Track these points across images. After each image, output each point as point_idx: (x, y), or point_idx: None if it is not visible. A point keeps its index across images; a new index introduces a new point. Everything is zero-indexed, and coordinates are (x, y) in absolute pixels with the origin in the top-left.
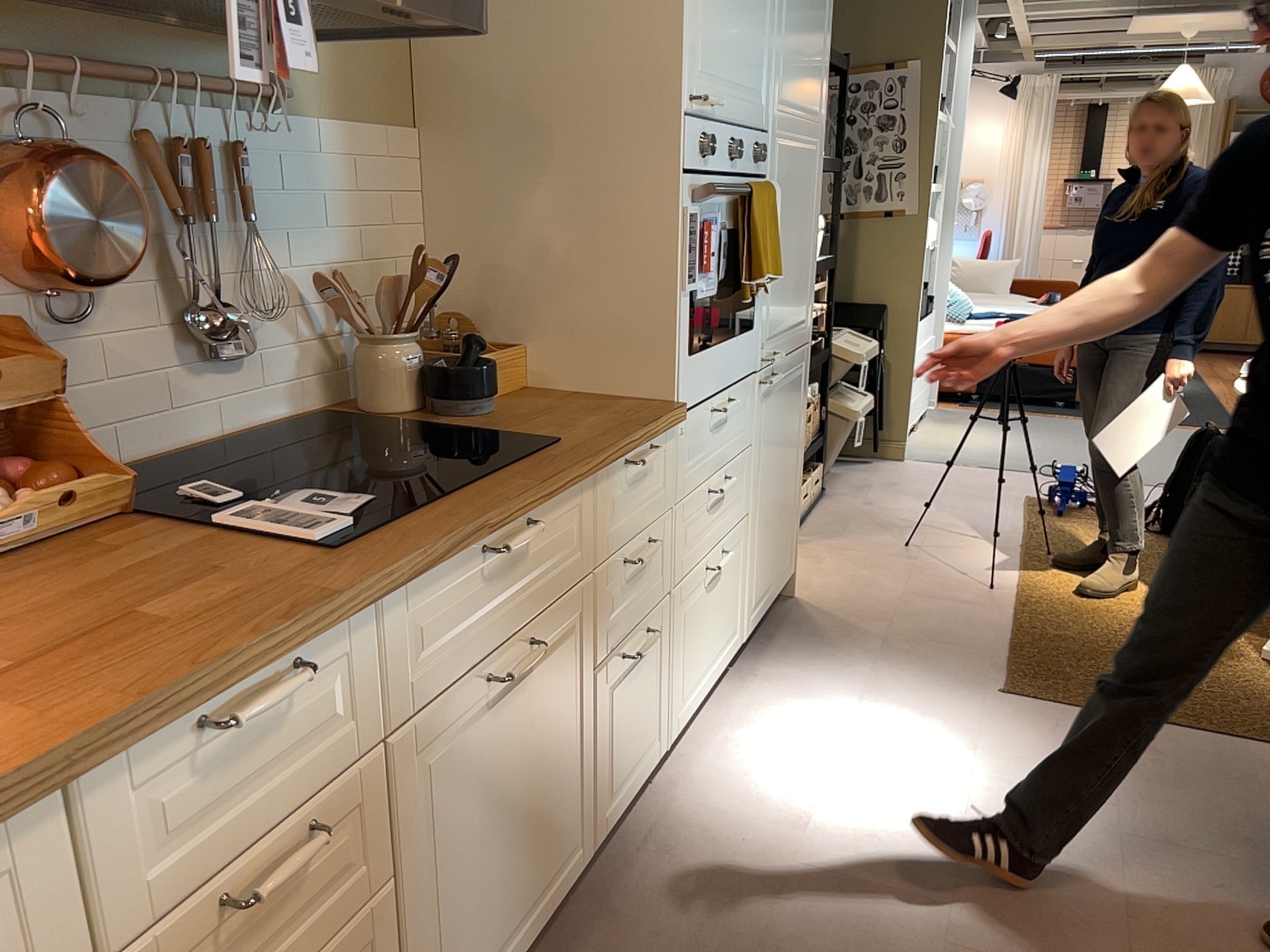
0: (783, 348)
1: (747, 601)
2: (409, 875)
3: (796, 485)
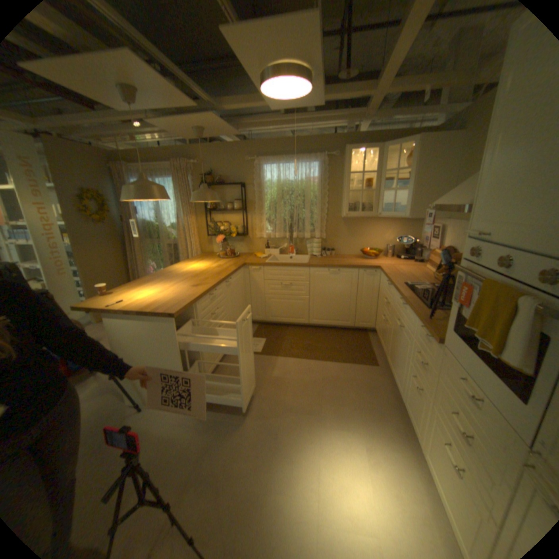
0: None
1: None
2: (391, 328)
3: None
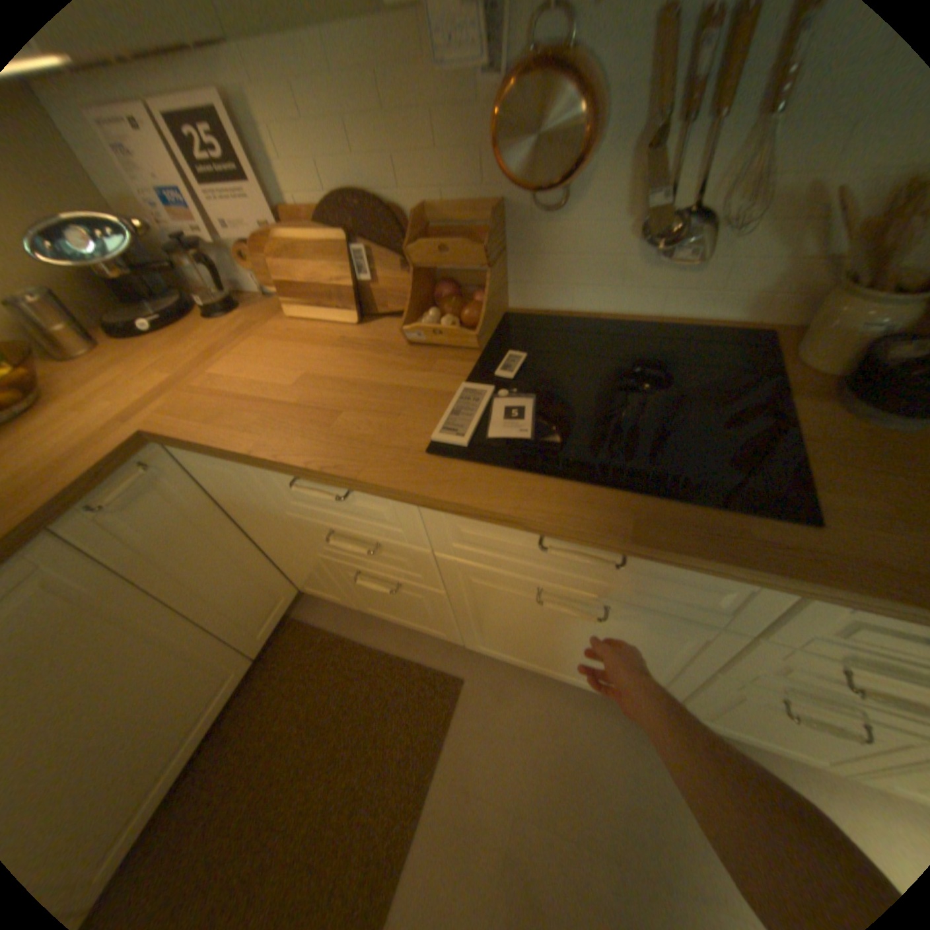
0: None
1: None
2: (461, 600)
3: None
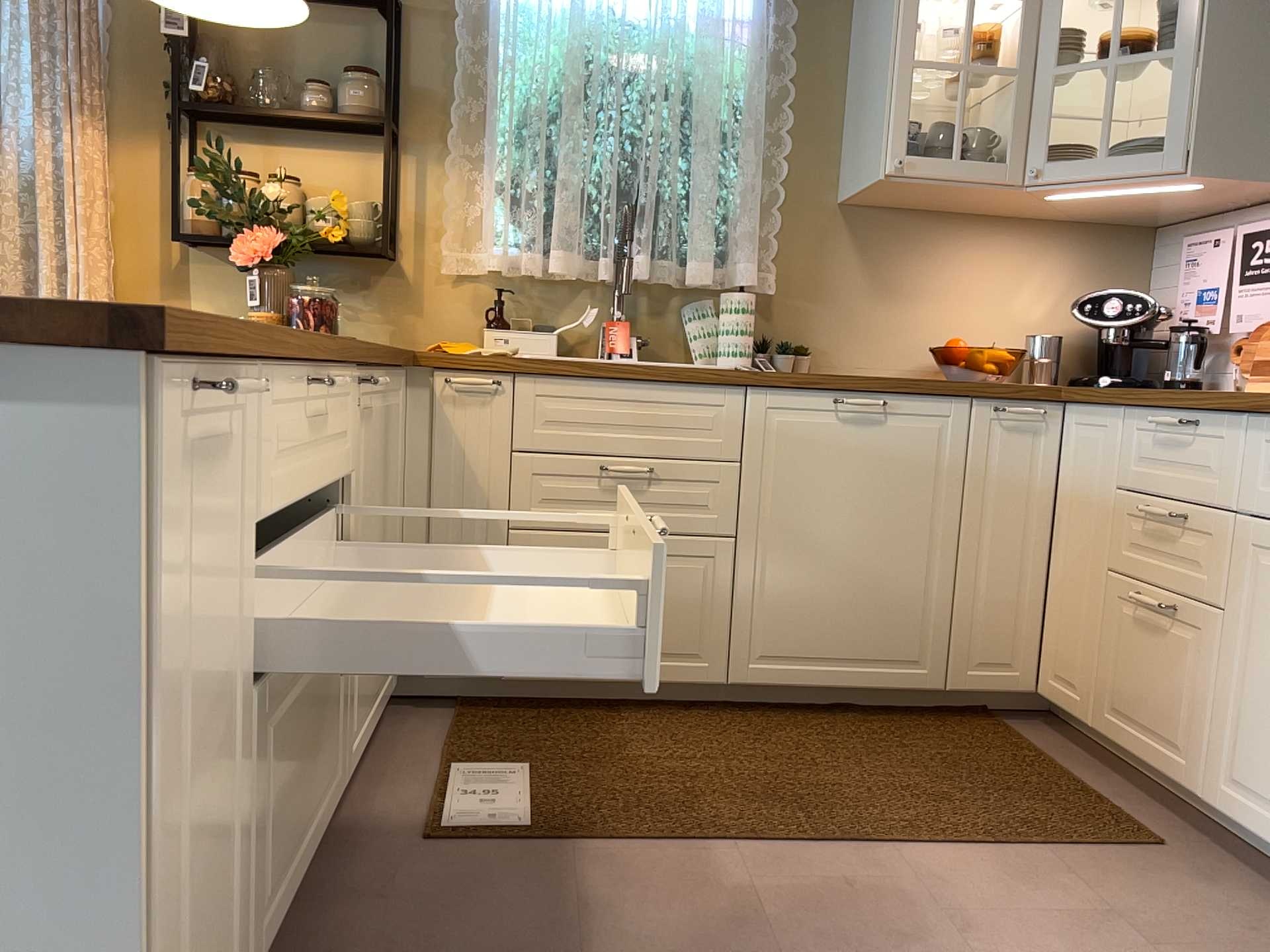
0: None
1: None
2: (1236, 628)
3: None
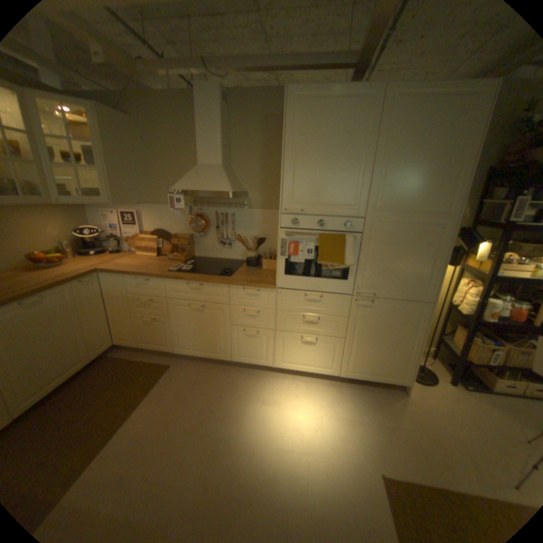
0: (385, 295)
1: (342, 365)
2: (172, 320)
3: (412, 354)
